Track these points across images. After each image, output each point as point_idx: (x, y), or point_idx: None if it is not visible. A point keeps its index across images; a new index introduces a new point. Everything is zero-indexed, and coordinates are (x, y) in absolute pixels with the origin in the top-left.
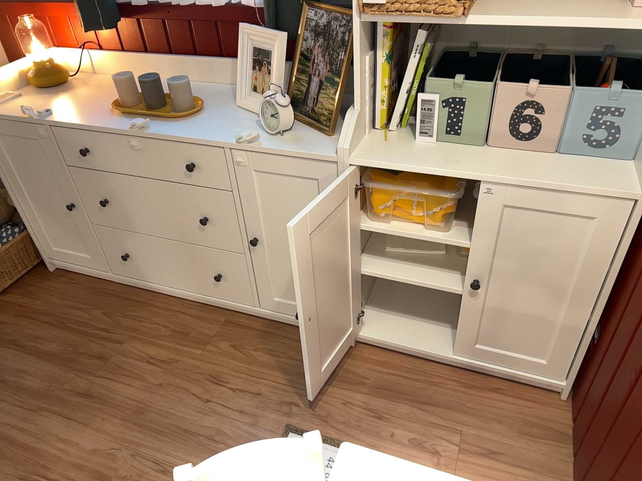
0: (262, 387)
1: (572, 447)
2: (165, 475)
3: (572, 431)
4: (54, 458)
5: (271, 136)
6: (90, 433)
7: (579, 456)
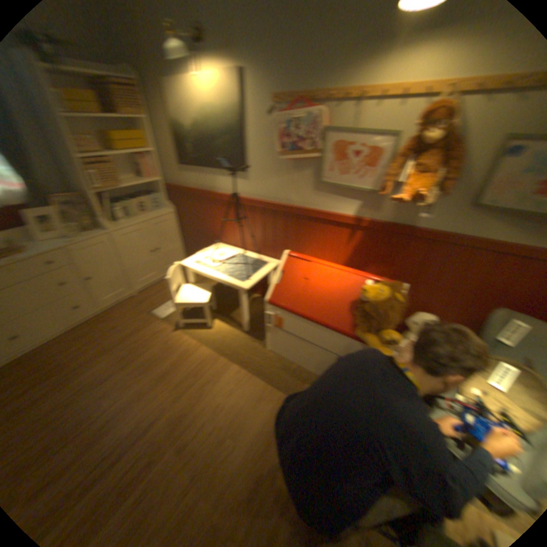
0: (125, 318)
1: None
2: (133, 344)
3: None
4: (93, 379)
5: (73, 238)
6: (93, 368)
7: None
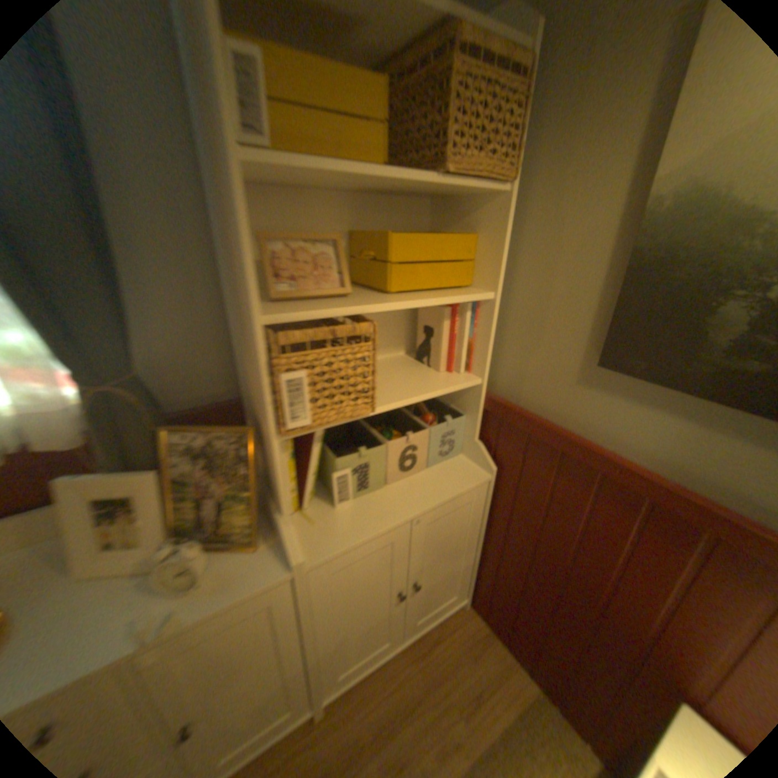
0: None
1: (499, 643)
2: None
3: (489, 632)
4: None
5: (183, 604)
6: None
7: (511, 648)
